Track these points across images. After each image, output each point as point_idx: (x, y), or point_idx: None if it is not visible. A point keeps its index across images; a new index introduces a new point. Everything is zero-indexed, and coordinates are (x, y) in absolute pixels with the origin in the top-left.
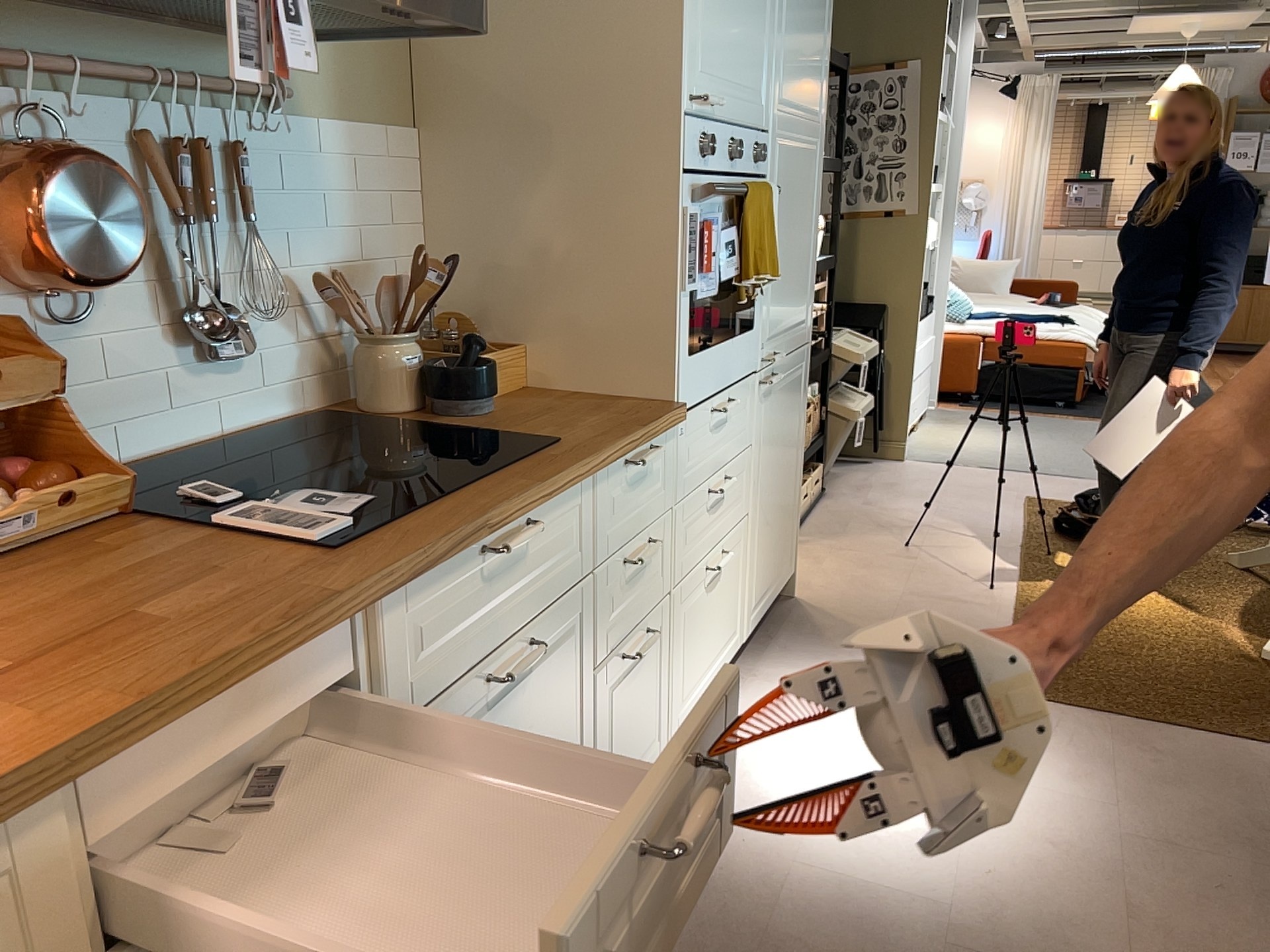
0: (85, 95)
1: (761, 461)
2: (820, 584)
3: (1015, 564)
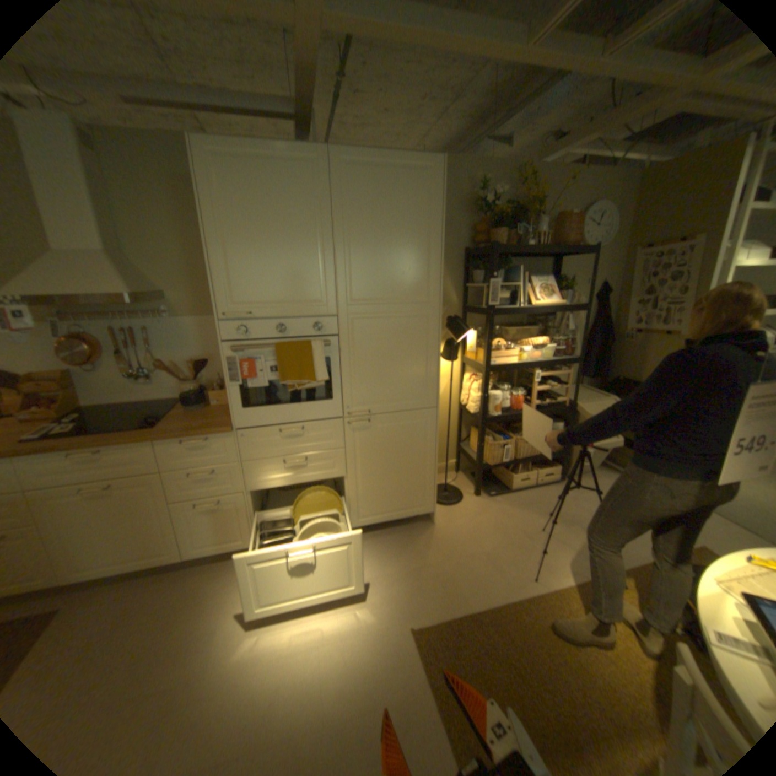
0: (93, 320)
1: (356, 456)
2: (456, 525)
3: (587, 581)
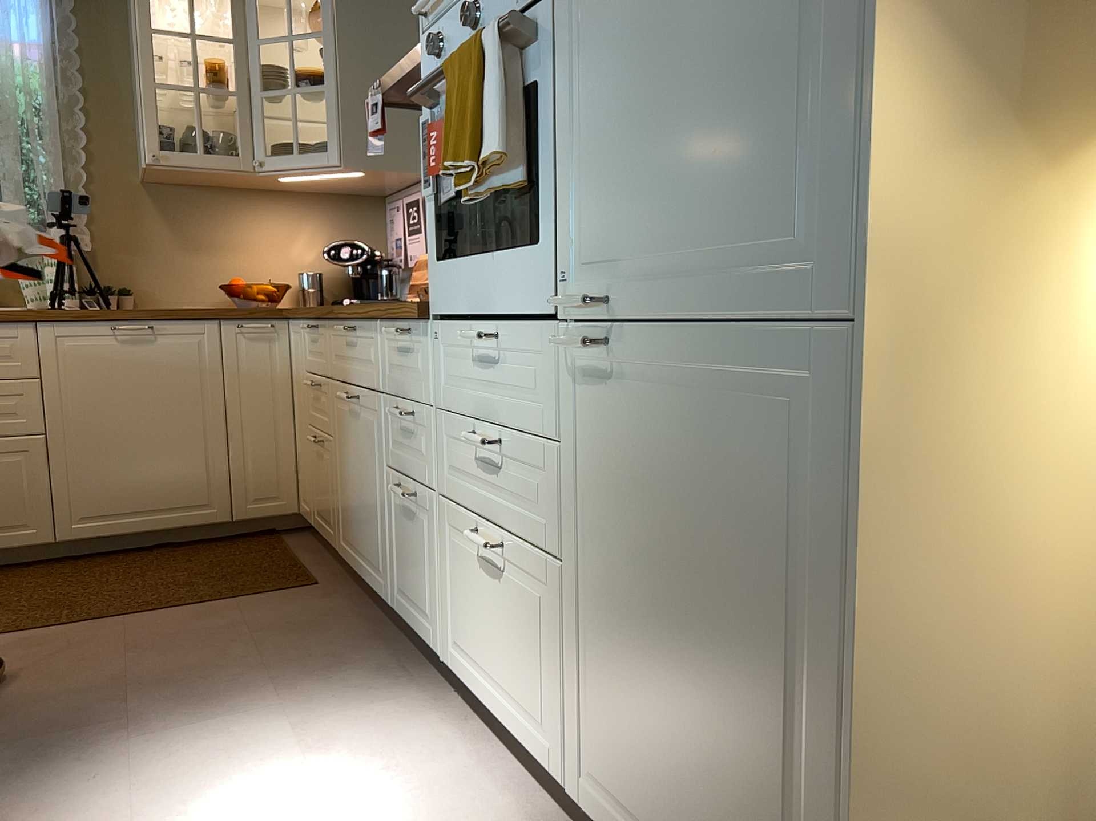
0: None
1: (591, 501)
2: None
3: None
